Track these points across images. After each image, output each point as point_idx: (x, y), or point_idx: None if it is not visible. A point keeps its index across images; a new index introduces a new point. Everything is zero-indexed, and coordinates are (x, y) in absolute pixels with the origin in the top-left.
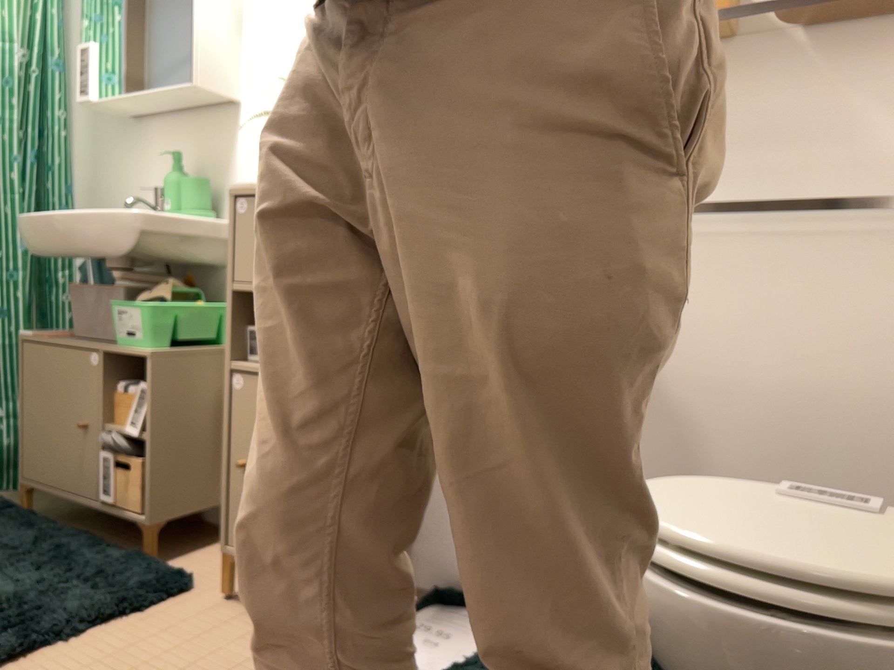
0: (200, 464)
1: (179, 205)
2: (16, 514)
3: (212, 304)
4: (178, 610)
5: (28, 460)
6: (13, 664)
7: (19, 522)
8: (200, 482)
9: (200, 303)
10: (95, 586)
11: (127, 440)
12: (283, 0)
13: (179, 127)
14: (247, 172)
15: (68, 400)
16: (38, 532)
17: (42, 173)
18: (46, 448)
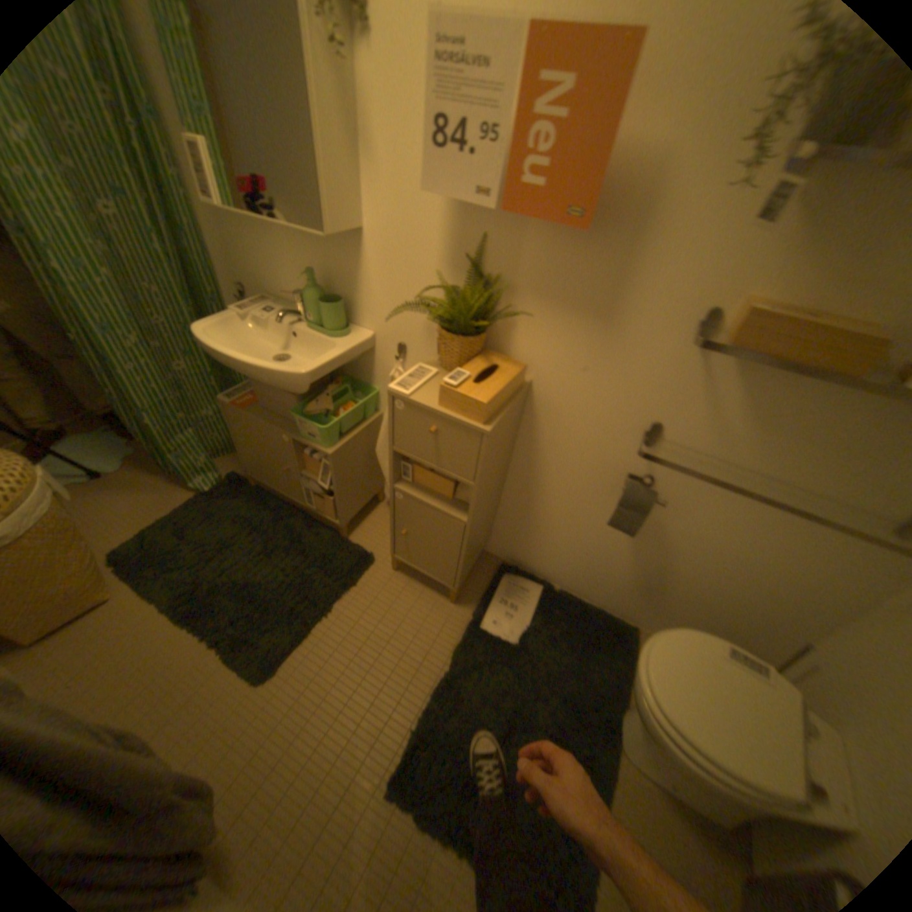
0: (363, 487)
1: (320, 318)
2: (251, 493)
3: (360, 403)
4: (374, 581)
5: (250, 468)
6: (309, 637)
7: (257, 502)
8: (364, 494)
9: (351, 402)
10: (327, 570)
11: (319, 484)
12: (403, 128)
13: (300, 226)
14: (372, 293)
15: (271, 451)
16: (273, 513)
17: (168, 217)
18: (261, 467)
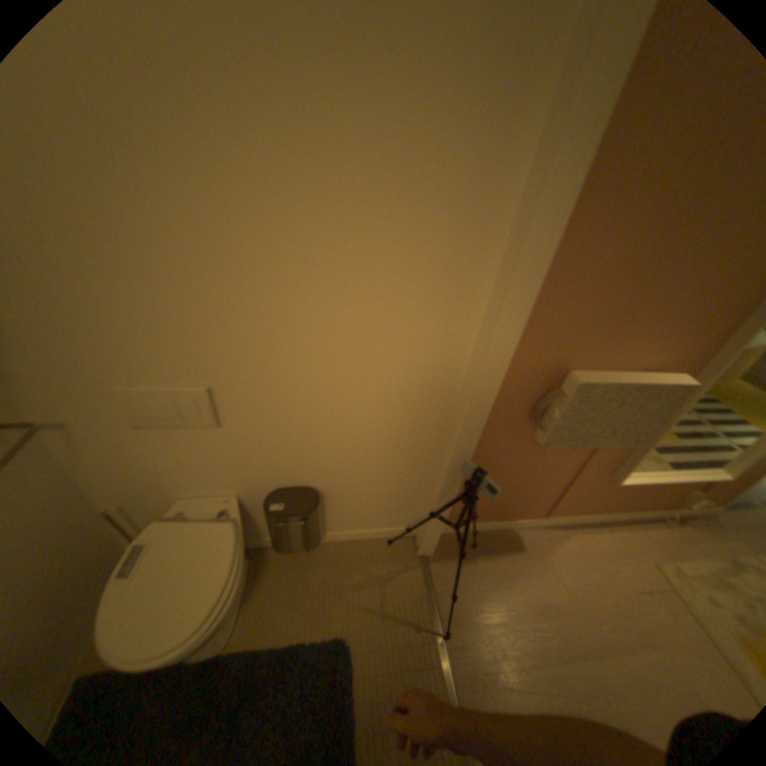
0: None
1: None
2: None
3: None
4: None
5: None
6: None
7: None
8: None
9: None
10: None
11: None
12: None
13: None
14: None
15: None
16: None
17: None
18: None
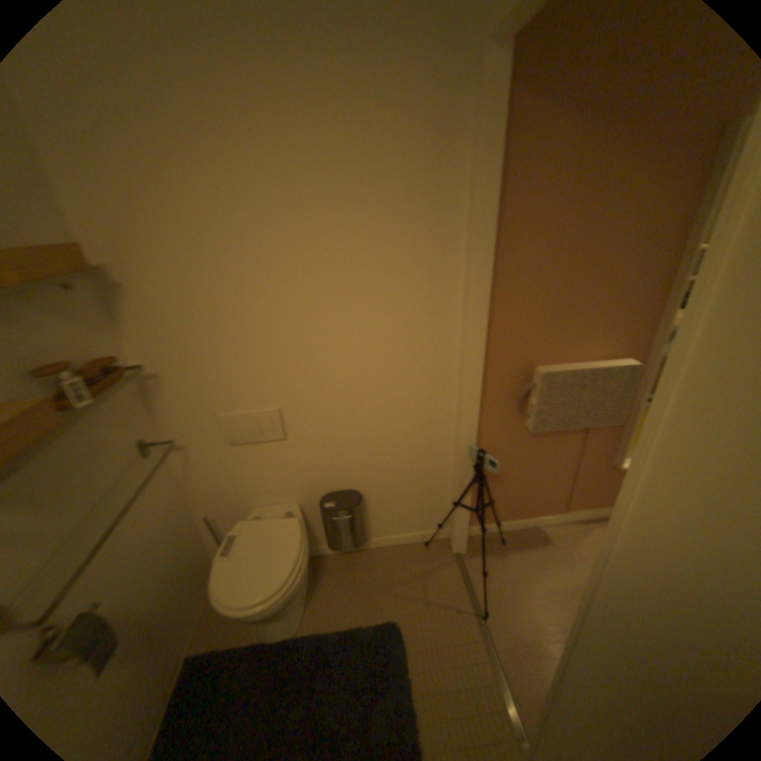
0: None
1: None
2: None
3: None
4: None
5: None
6: None
7: None
8: None
9: None
10: None
11: None
12: None
13: None
14: None
15: None
16: None
17: None
18: None
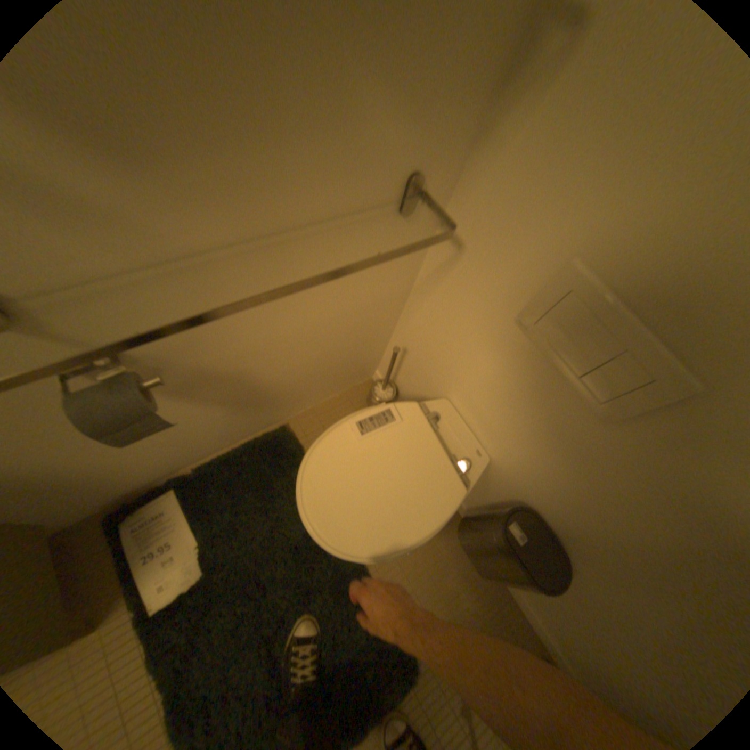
0: None
1: None
2: None
3: None
4: None
5: None
6: None
7: None
8: None
9: None
10: None
11: None
12: None
13: None
14: None
15: None
16: None
17: None
18: None
